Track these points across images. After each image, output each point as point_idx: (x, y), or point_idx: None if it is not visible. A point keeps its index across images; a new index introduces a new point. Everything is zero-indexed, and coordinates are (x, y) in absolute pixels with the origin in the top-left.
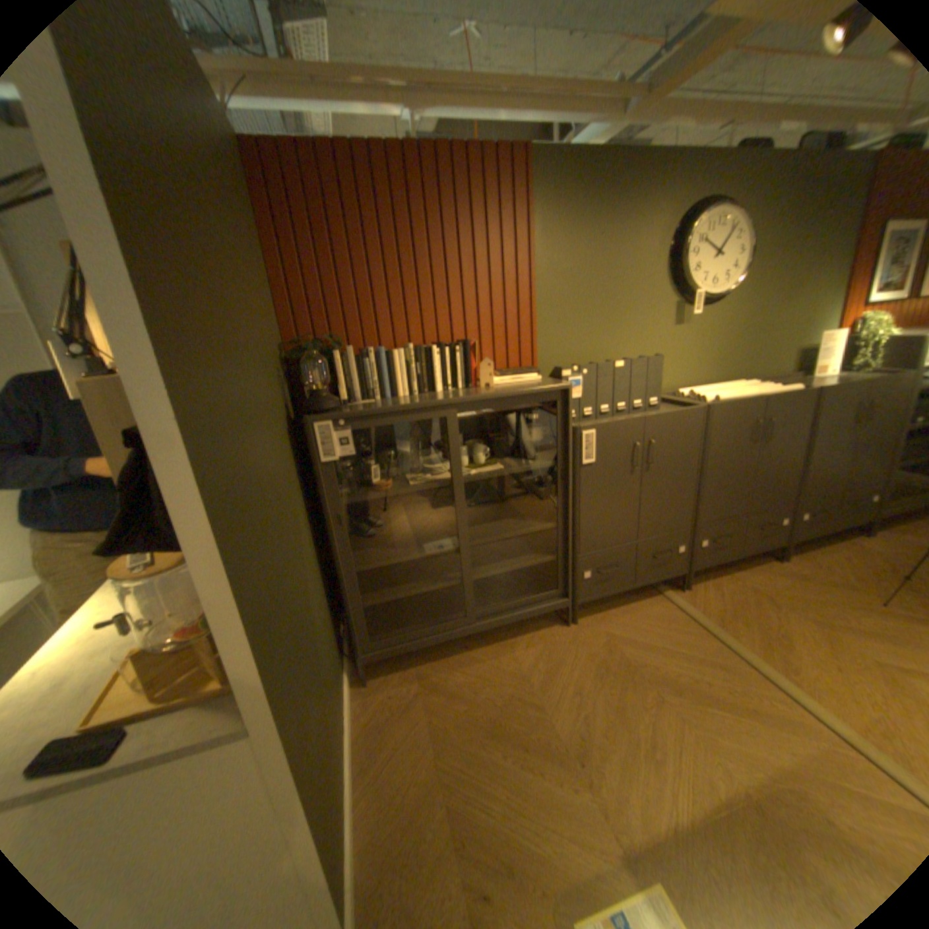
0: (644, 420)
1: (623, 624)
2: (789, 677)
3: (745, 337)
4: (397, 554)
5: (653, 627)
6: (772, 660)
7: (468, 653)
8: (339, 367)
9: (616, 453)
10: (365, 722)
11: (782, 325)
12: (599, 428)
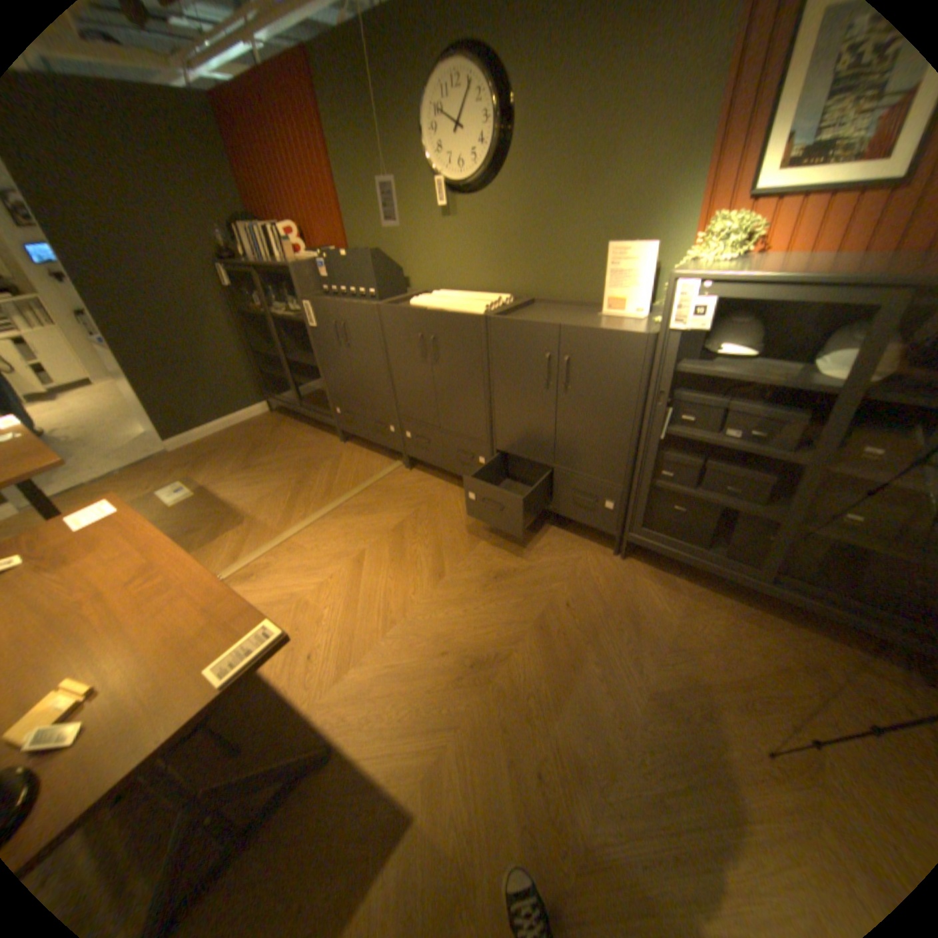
0: (335, 304)
1: (355, 456)
2: (331, 515)
3: (524, 238)
4: (272, 350)
5: (357, 465)
6: (345, 508)
7: (305, 425)
8: (236, 235)
9: (326, 325)
10: (253, 421)
11: (579, 225)
12: (312, 301)
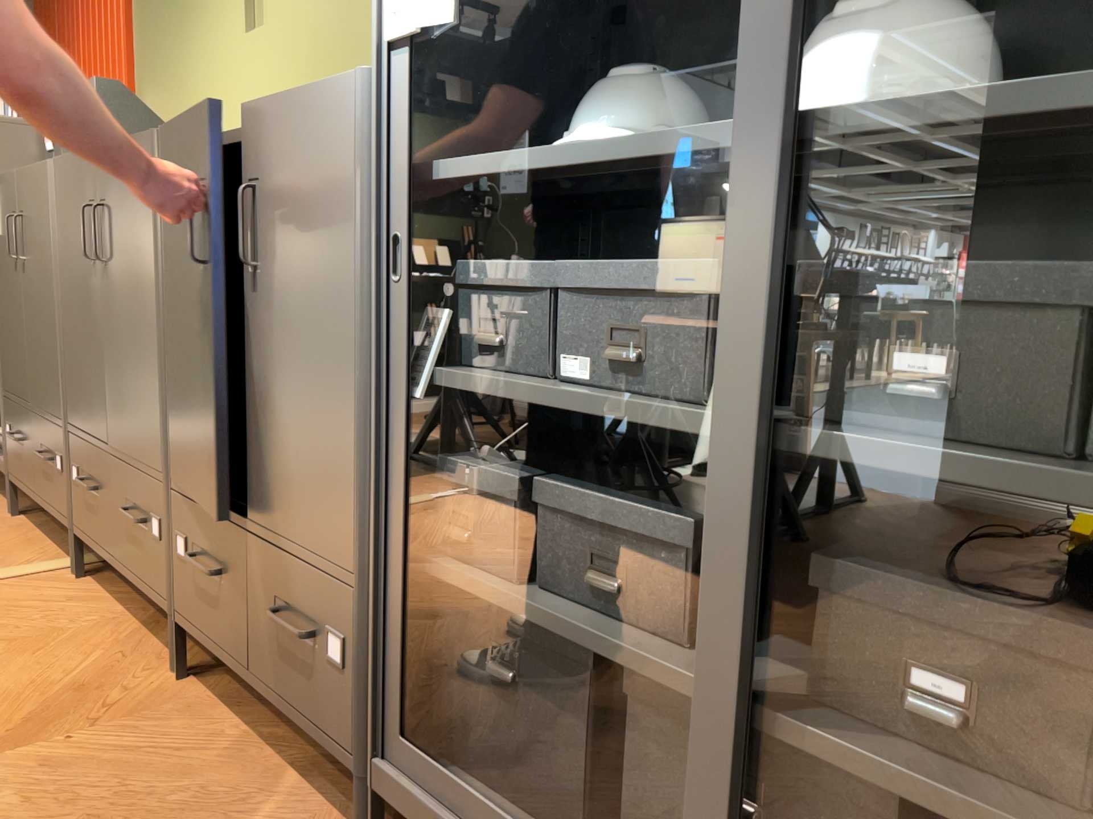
0: (16, 178)
1: (0, 538)
2: None
3: (346, 42)
4: None
5: None
6: None
7: None
8: None
9: (7, 228)
10: None
11: None
12: None
